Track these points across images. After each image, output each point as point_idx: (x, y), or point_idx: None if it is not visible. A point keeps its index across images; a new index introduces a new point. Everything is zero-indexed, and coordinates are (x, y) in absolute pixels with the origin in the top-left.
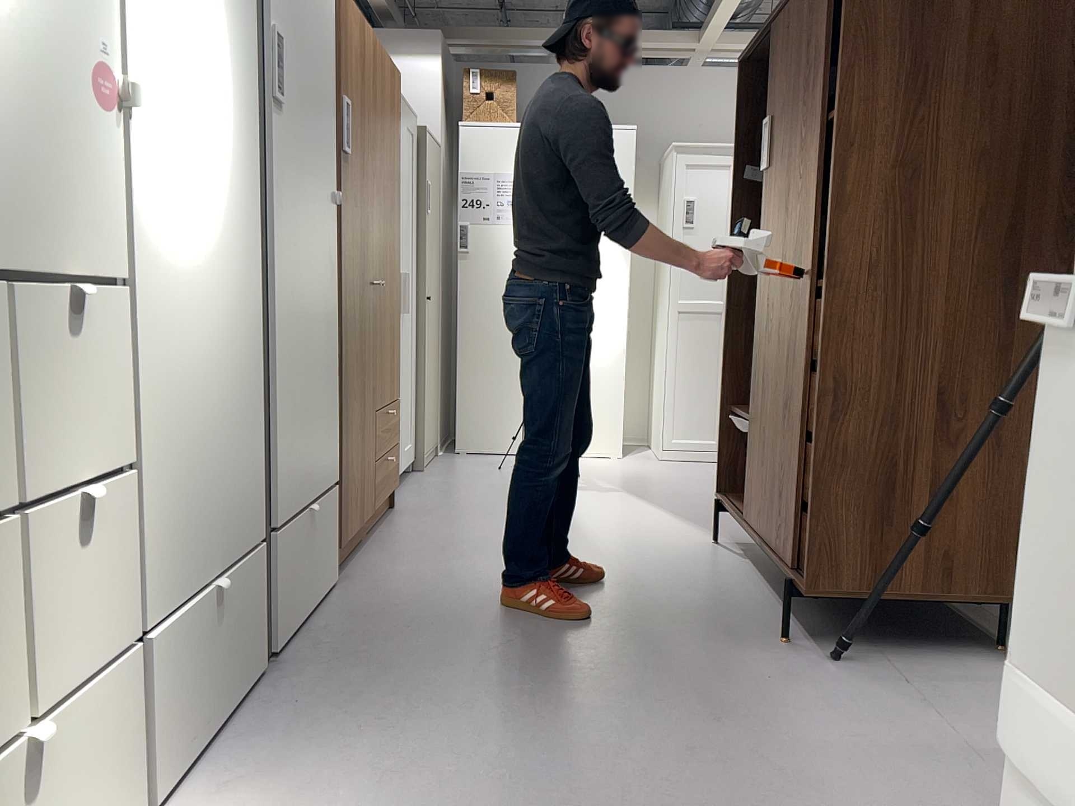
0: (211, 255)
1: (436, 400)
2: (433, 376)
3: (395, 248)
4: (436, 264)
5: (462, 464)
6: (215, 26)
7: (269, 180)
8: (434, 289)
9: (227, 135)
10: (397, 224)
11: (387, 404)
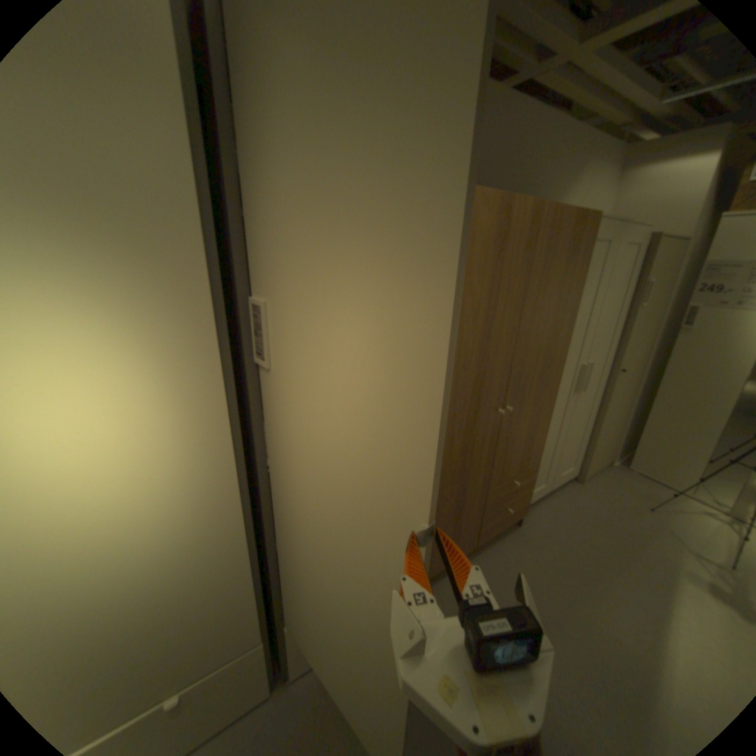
0: (131, 530)
1: (619, 434)
2: (619, 420)
3: (554, 366)
4: (648, 340)
5: (624, 487)
6: (106, 355)
7: (264, 426)
8: (639, 360)
9: (154, 433)
10: (562, 347)
11: (513, 477)
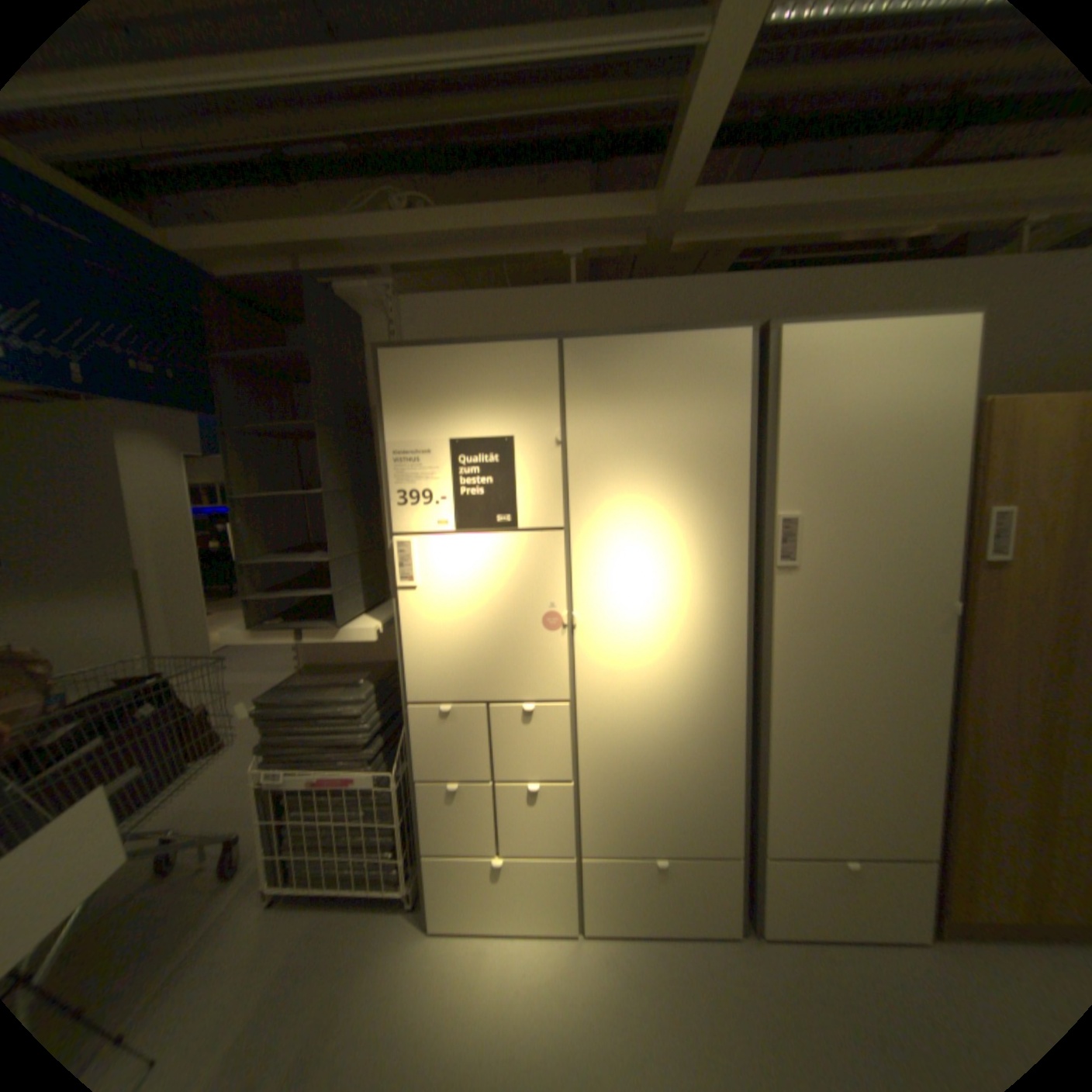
0: (670, 683)
1: None
2: None
3: None
4: None
5: None
6: (682, 551)
7: (775, 624)
8: None
9: (697, 611)
10: None
11: None
